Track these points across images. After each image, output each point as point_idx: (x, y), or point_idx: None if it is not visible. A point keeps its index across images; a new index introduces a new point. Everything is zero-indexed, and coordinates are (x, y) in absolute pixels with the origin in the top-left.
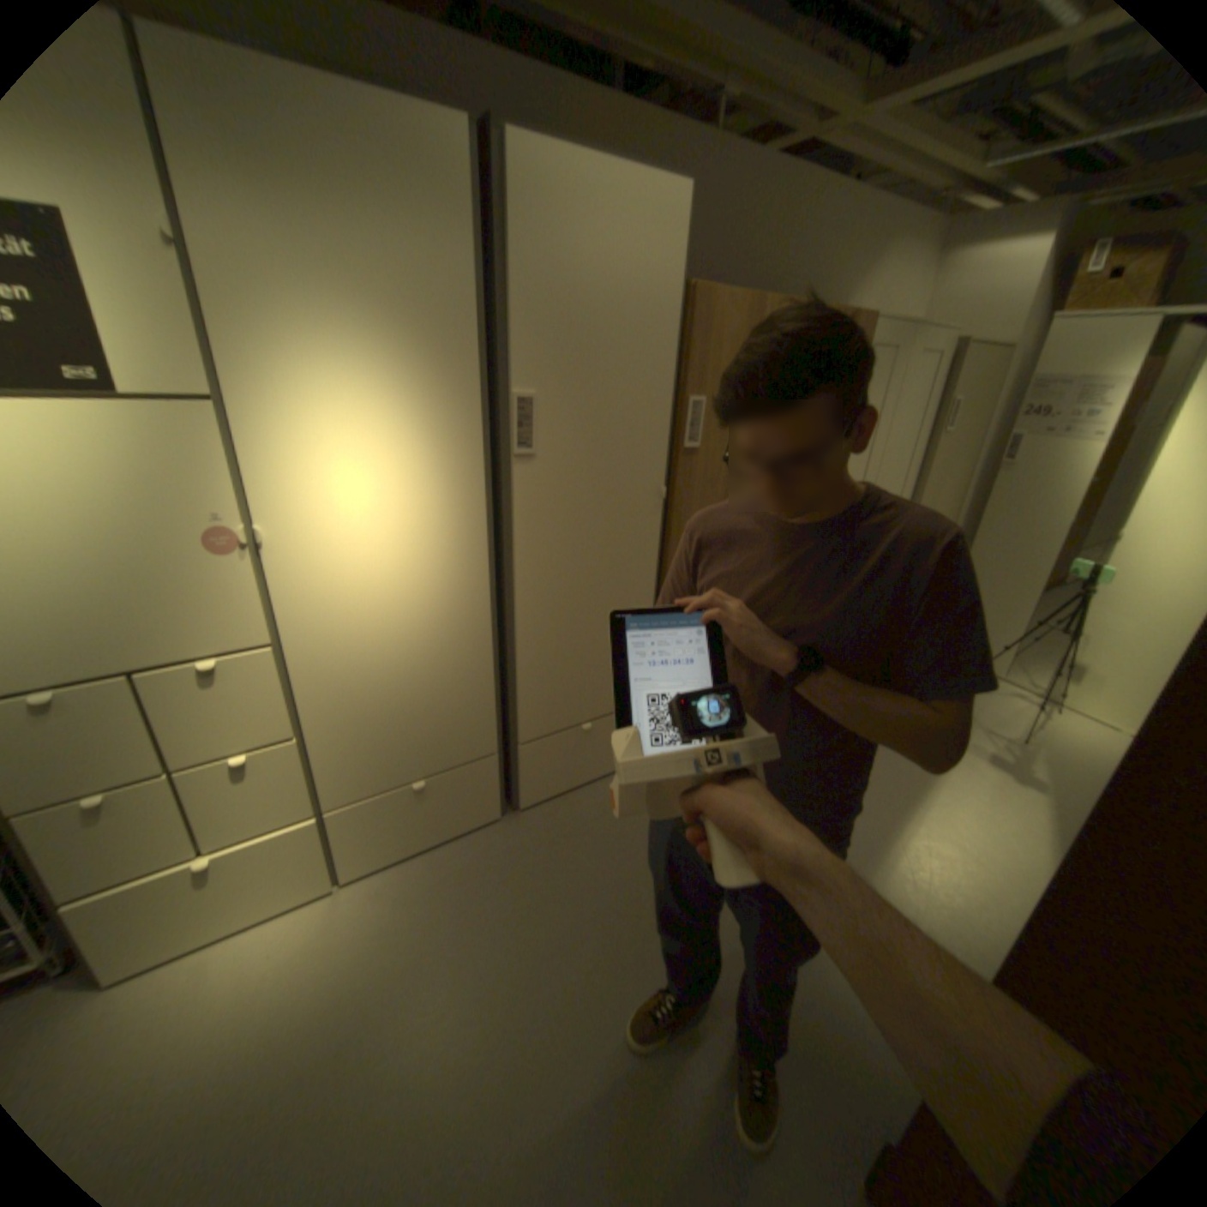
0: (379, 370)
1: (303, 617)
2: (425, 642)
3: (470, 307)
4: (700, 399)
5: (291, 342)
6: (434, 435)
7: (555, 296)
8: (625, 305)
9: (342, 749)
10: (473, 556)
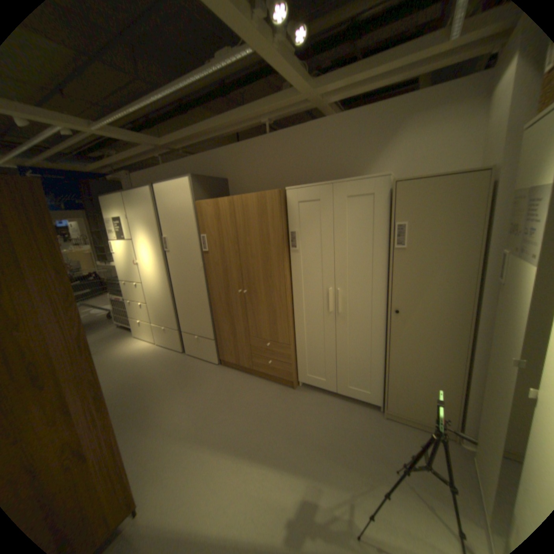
0: (145, 234)
1: (144, 280)
2: (159, 292)
3: (154, 221)
4: (204, 236)
5: (136, 231)
6: (153, 246)
7: (166, 215)
8: (179, 213)
9: (152, 311)
10: (163, 274)
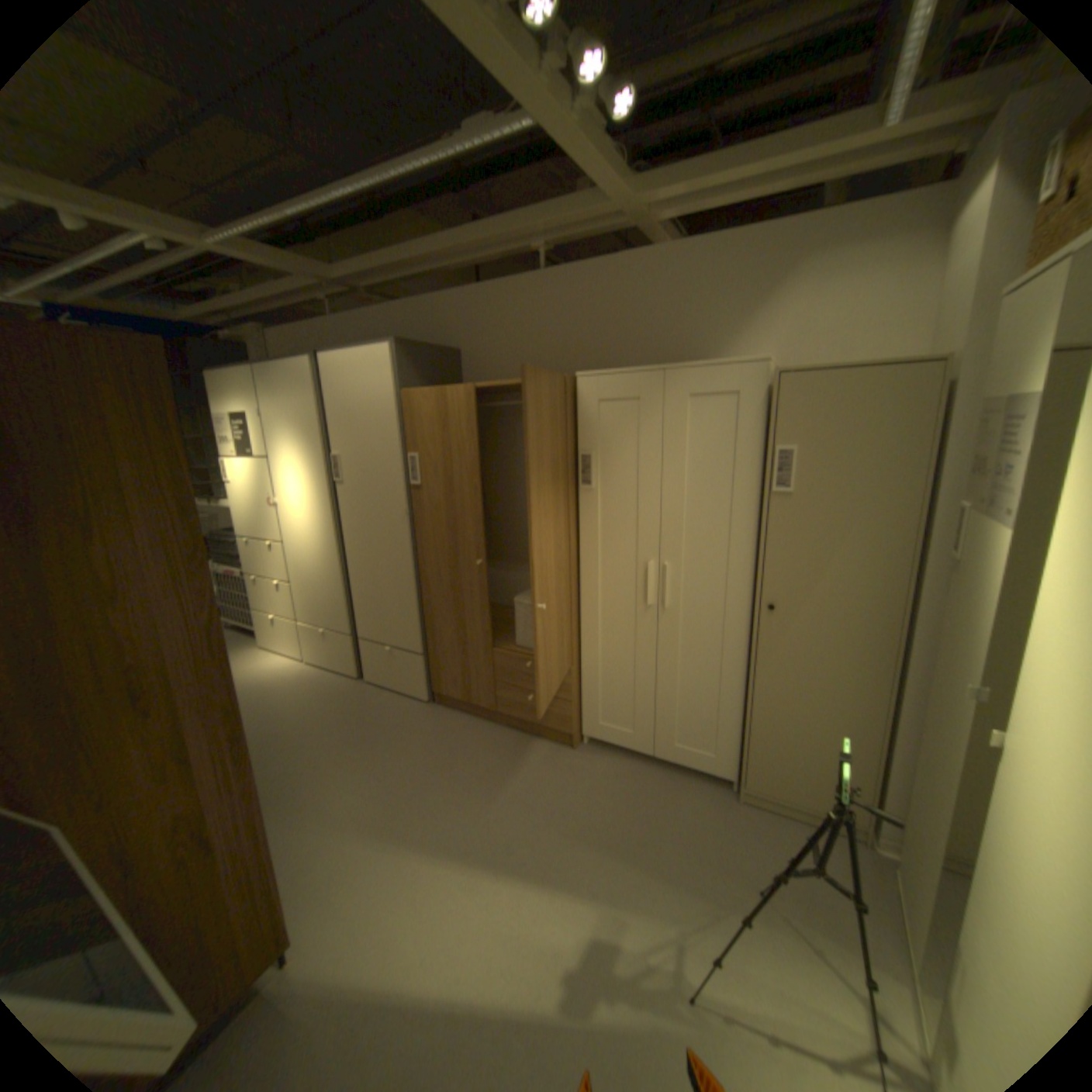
0: (297, 448)
1: (288, 535)
2: (319, 560)
3: (316, 422)
4: (415, 455)
5: (279, 440)
6: (312, 471)
7: (340, 412)
8: (368, 410)
9: (301, 596)
10: (329, 526)
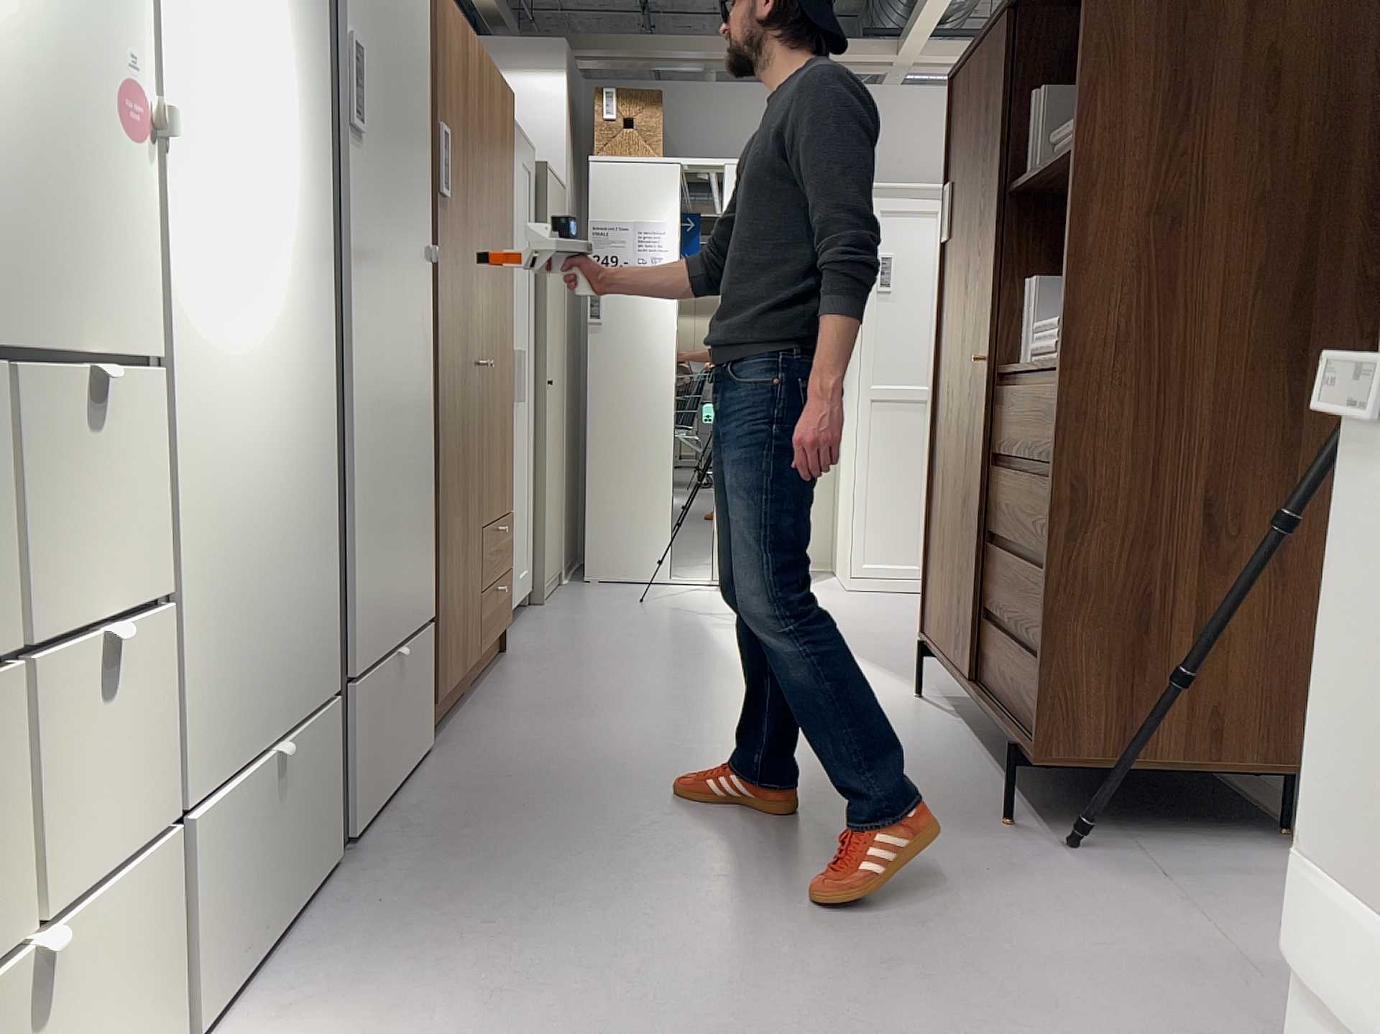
0: None
1: (184, 313)
2: (283, 423)
3: None
4: (445, 129)
5: None
6: (295, 49)
7: None
8: None
9: (205, 646)
10: (320, 276)
